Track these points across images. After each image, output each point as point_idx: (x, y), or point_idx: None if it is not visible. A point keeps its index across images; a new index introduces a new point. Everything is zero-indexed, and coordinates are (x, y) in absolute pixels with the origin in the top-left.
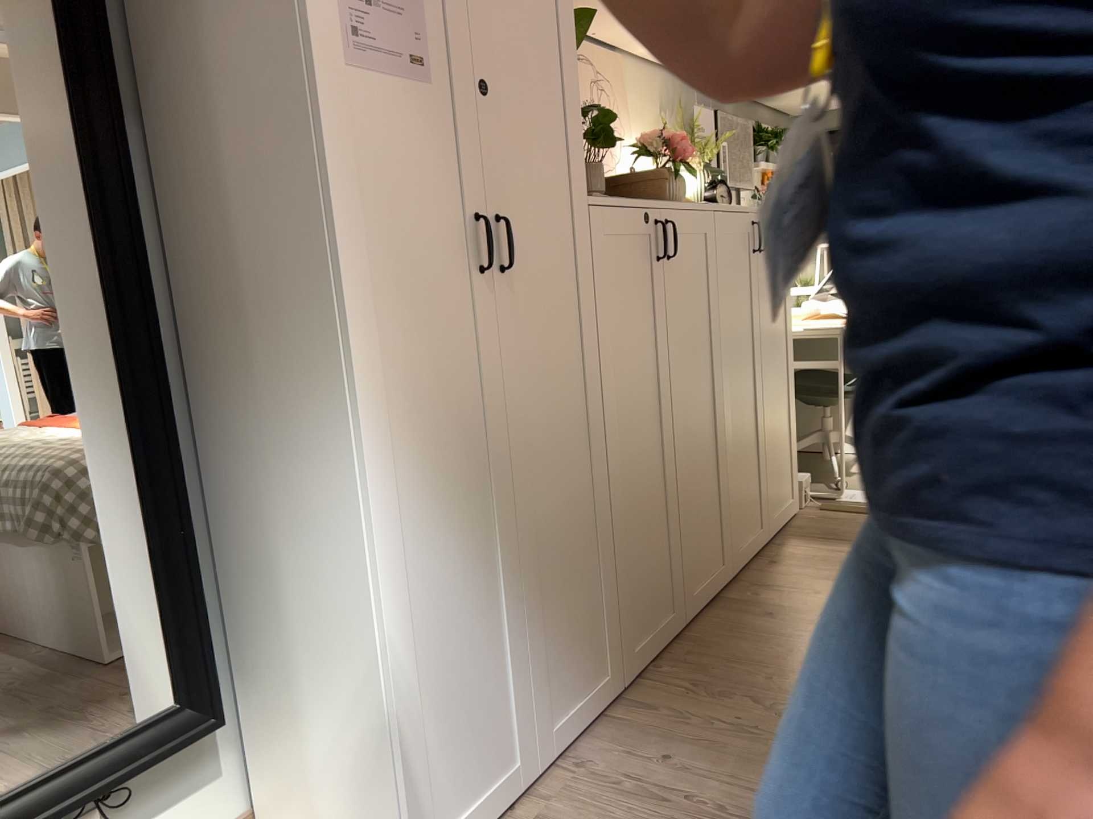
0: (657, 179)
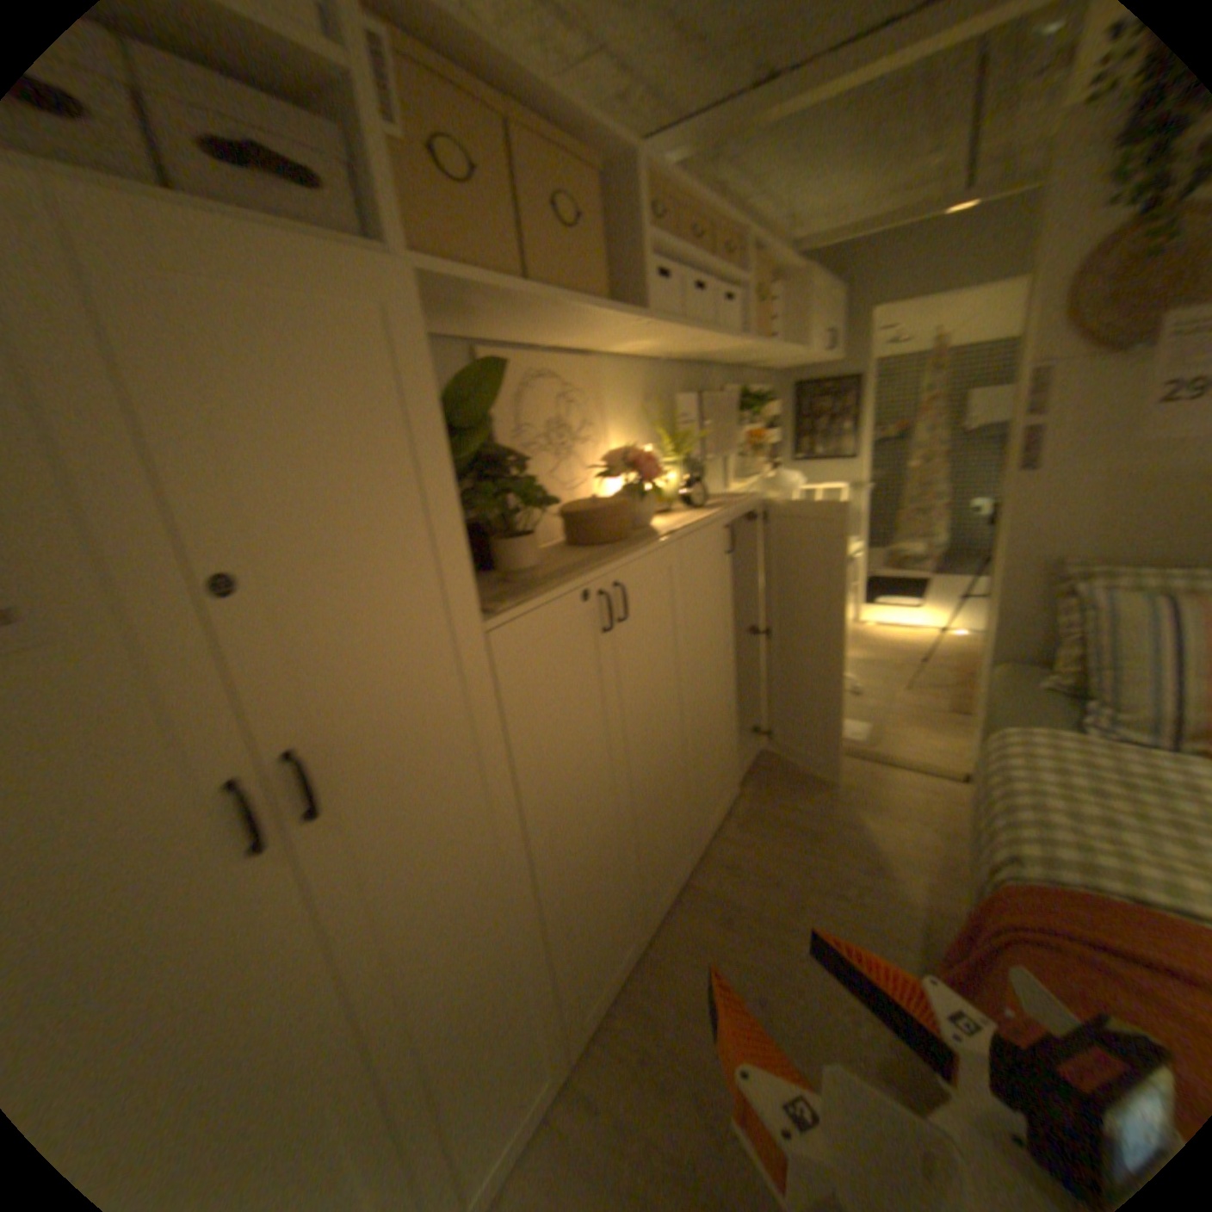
0: (622, 516)
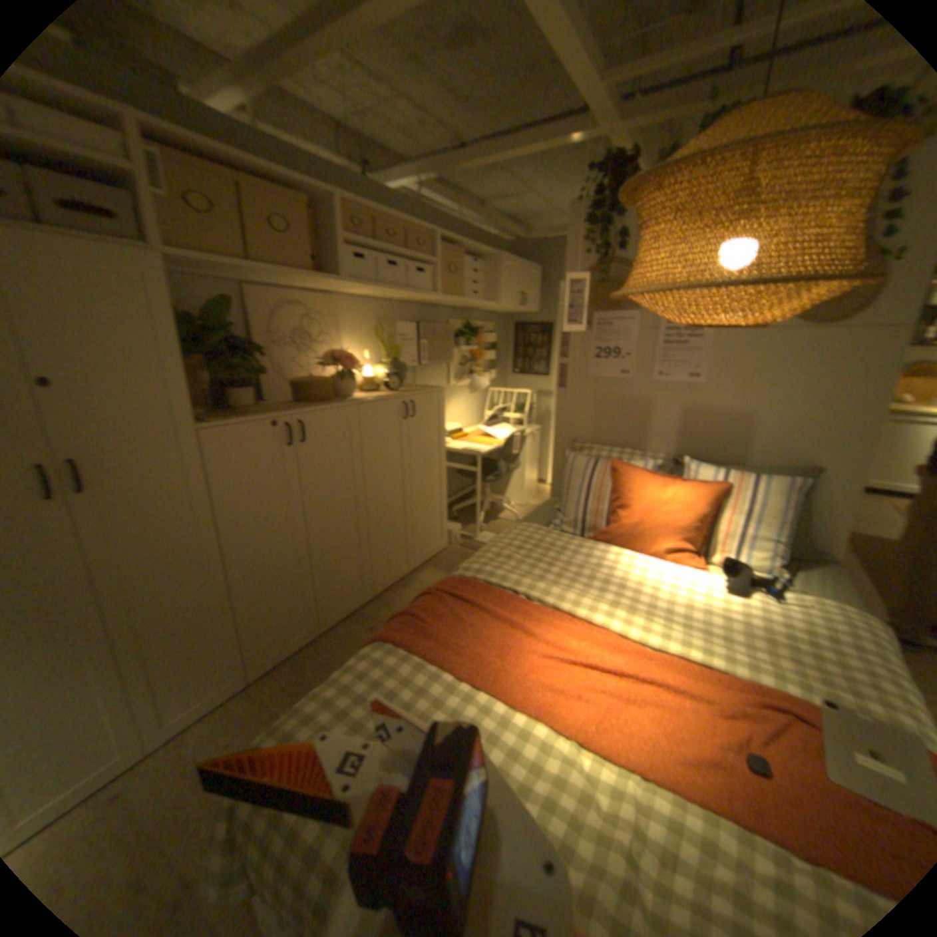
0: (319, 386)
